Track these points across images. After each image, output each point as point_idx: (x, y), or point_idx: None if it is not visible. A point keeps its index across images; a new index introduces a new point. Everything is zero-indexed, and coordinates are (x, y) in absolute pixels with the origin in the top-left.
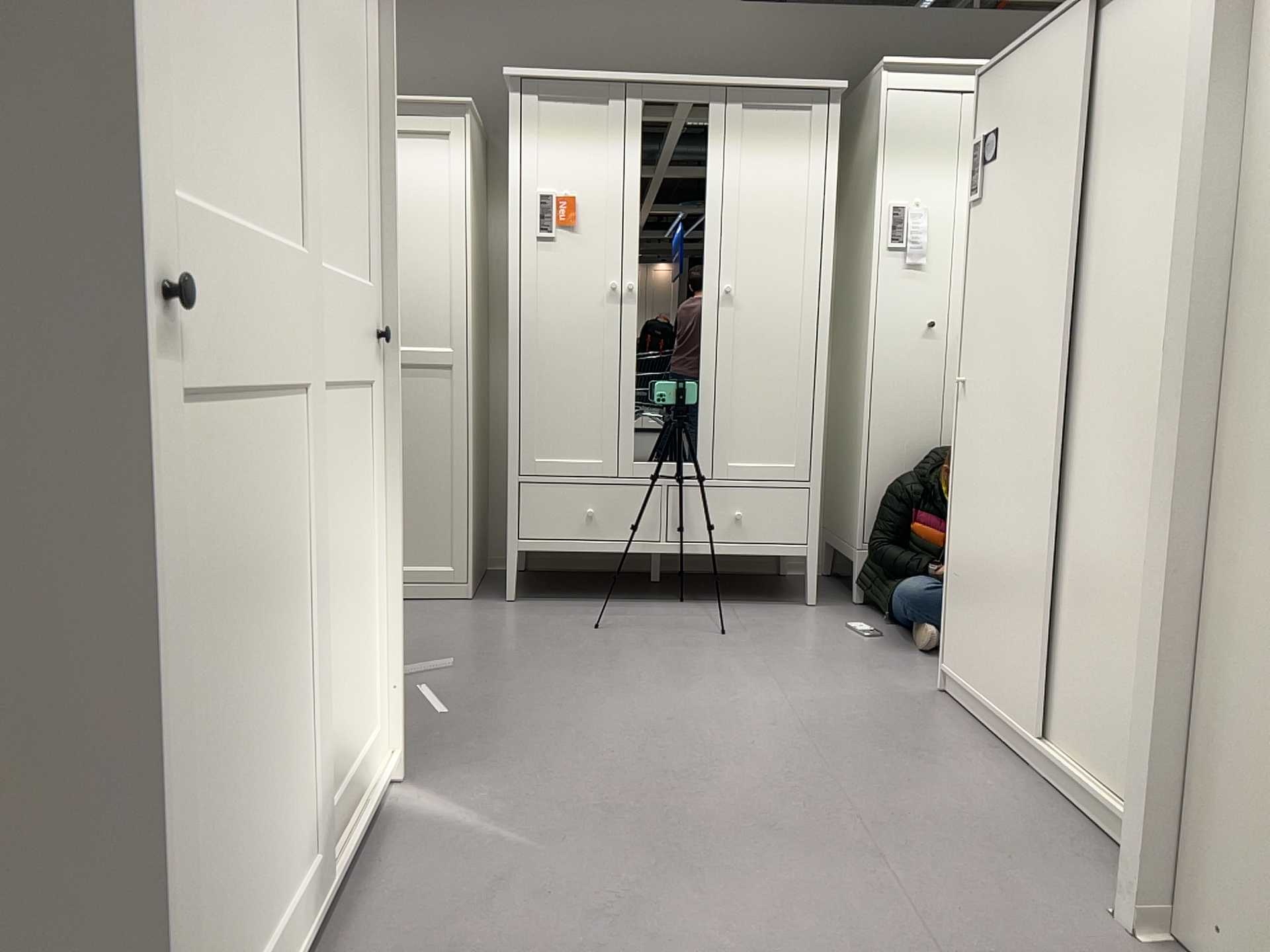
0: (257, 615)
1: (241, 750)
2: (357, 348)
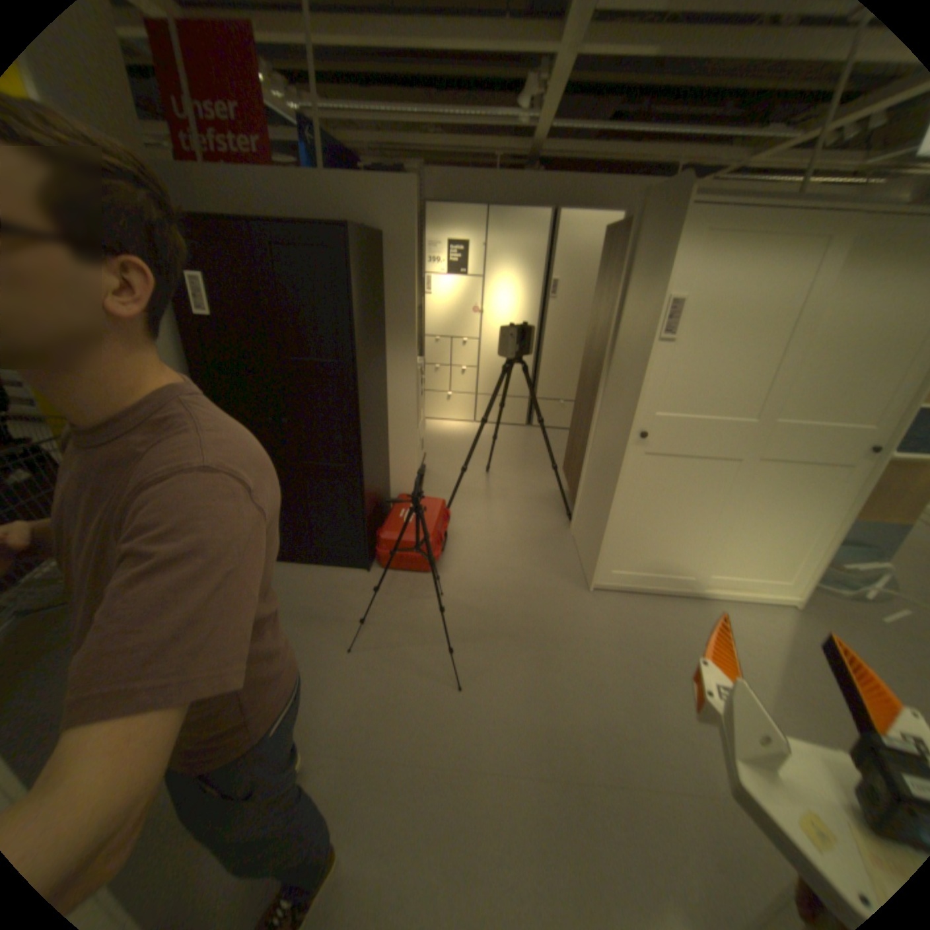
0: (684, 508)
1: (663, 531)
2: (844, 452)
